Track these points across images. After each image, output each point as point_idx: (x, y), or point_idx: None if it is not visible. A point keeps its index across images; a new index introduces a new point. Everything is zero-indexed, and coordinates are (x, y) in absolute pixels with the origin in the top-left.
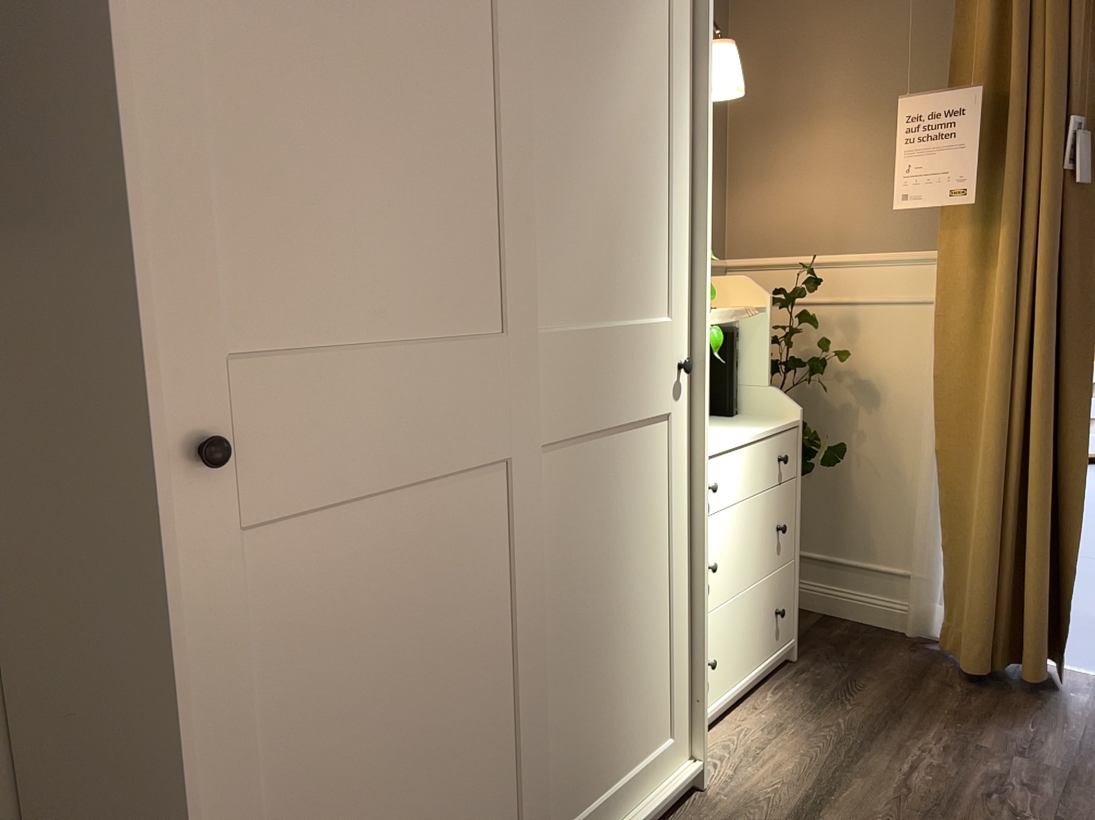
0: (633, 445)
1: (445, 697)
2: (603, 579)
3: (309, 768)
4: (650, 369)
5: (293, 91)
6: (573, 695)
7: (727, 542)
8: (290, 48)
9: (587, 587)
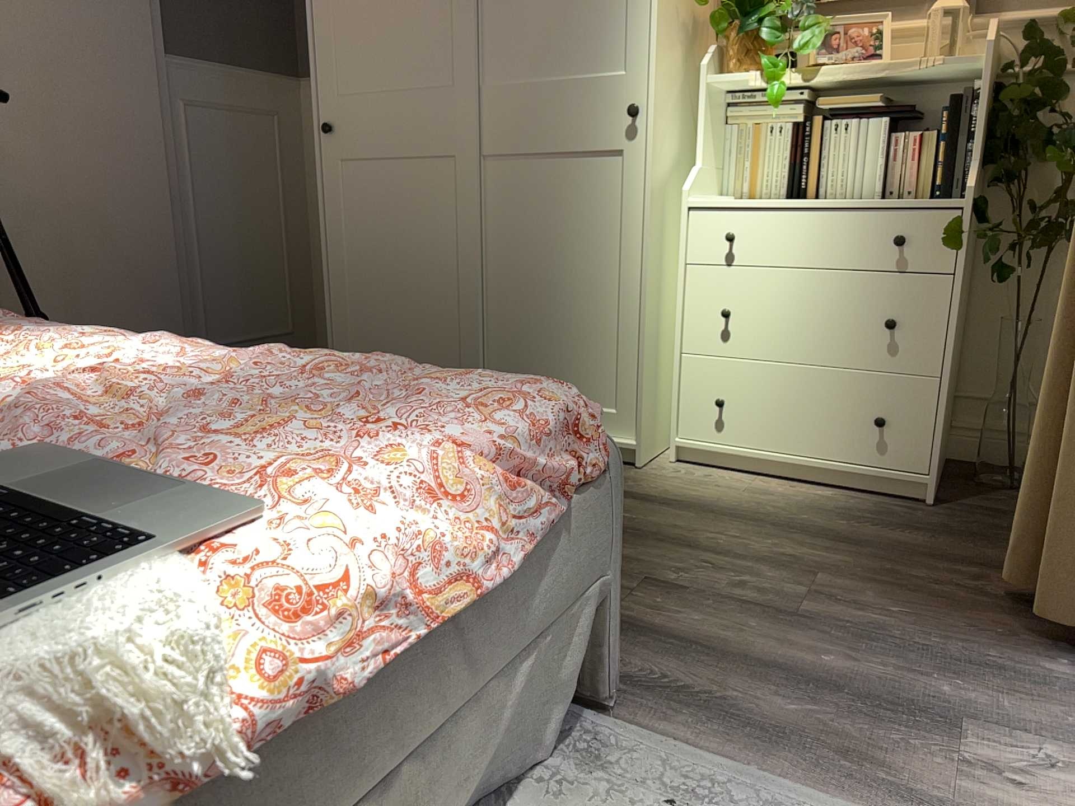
0: (577, 170)
1: (415, 270)
2: (544, 259)
3: (357, 266)
4: (596, 112)
5: None
6: (514, 324)
7: (773, 306)
8: None
9: (528, 258)
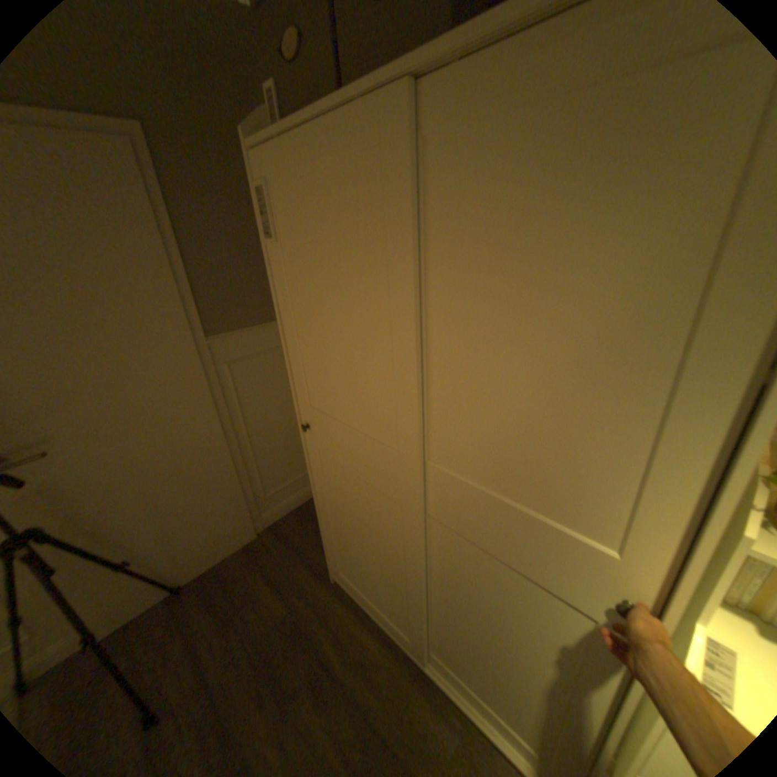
0: (530, 592)
1: (373, 551)
2: (485, 624)
3: (335, 518)
4: (565, 567)
5: (308, 326)
6: (454, 637)
7: None
8: (306, 310)
9: (469, 610)
